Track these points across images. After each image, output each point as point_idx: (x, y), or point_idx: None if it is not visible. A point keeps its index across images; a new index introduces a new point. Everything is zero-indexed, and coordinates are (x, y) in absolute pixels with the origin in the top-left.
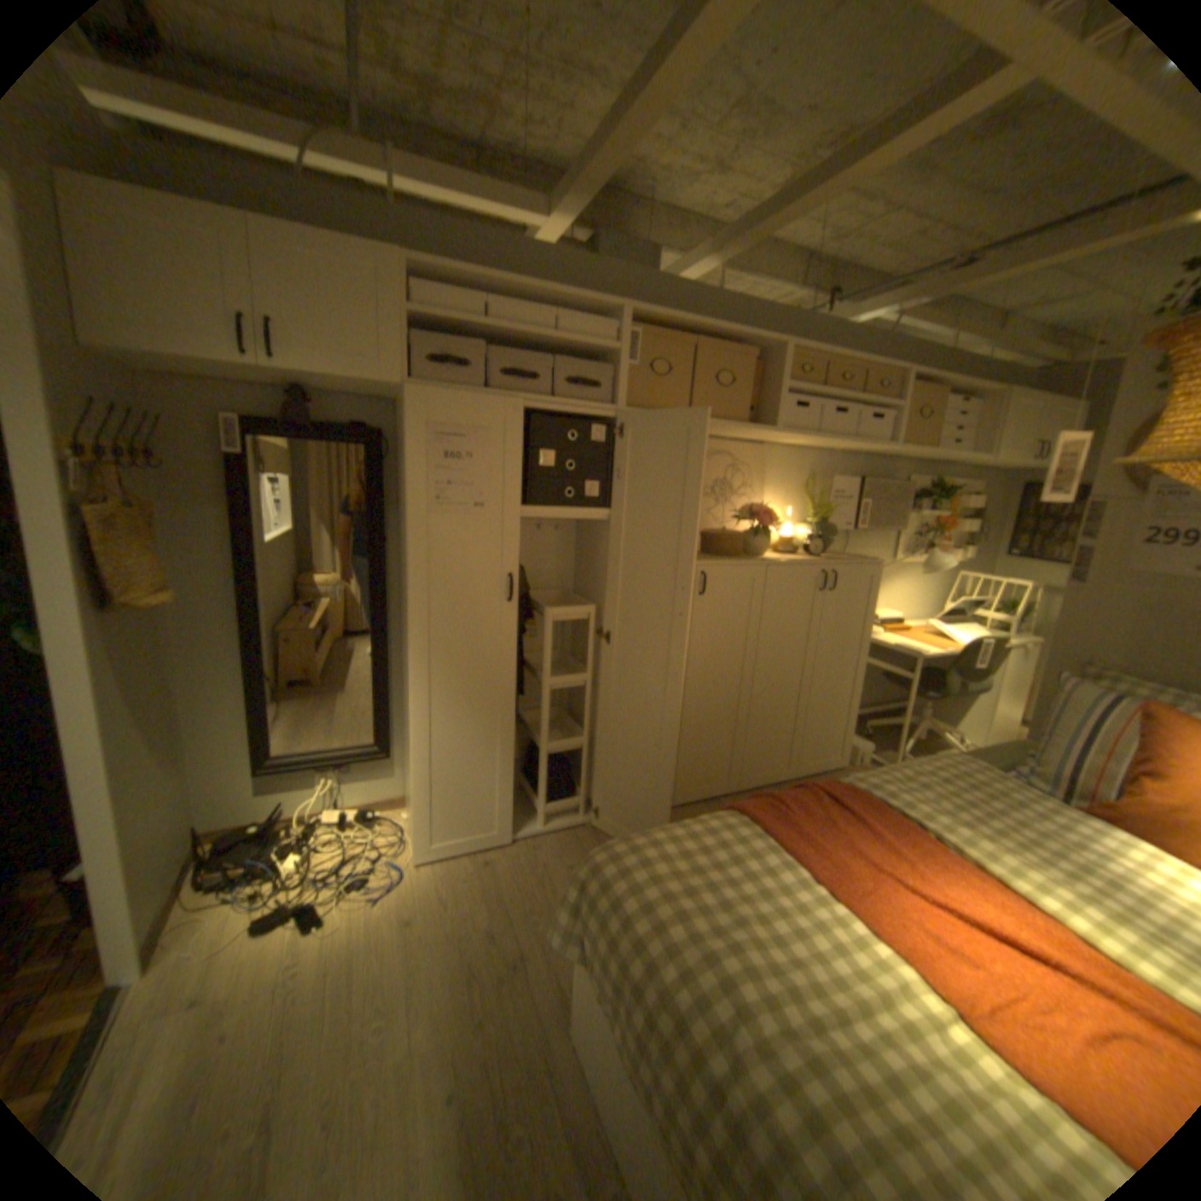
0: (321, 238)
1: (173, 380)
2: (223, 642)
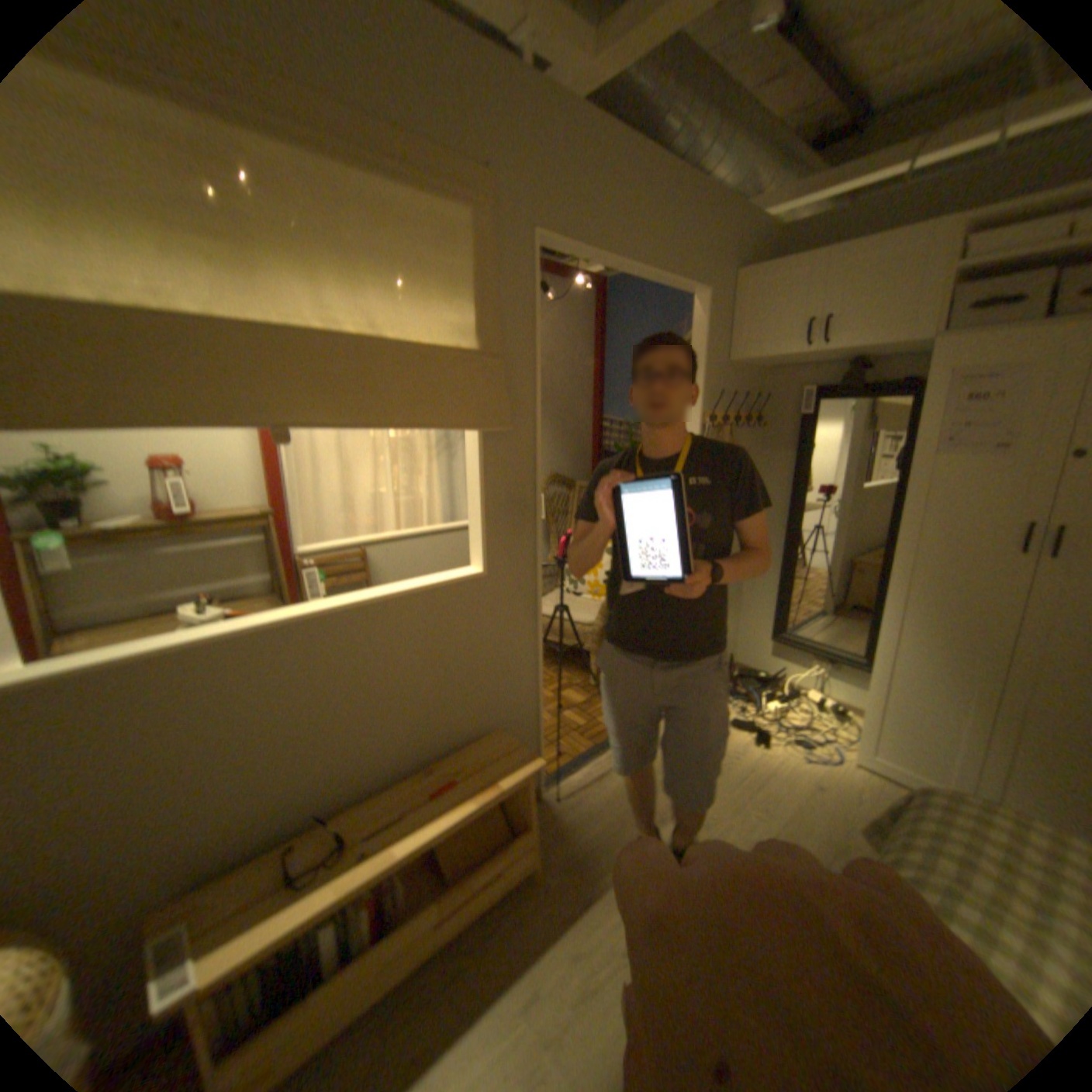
0: (884, 236)
1: (784, 367)
2: (776, 543)
